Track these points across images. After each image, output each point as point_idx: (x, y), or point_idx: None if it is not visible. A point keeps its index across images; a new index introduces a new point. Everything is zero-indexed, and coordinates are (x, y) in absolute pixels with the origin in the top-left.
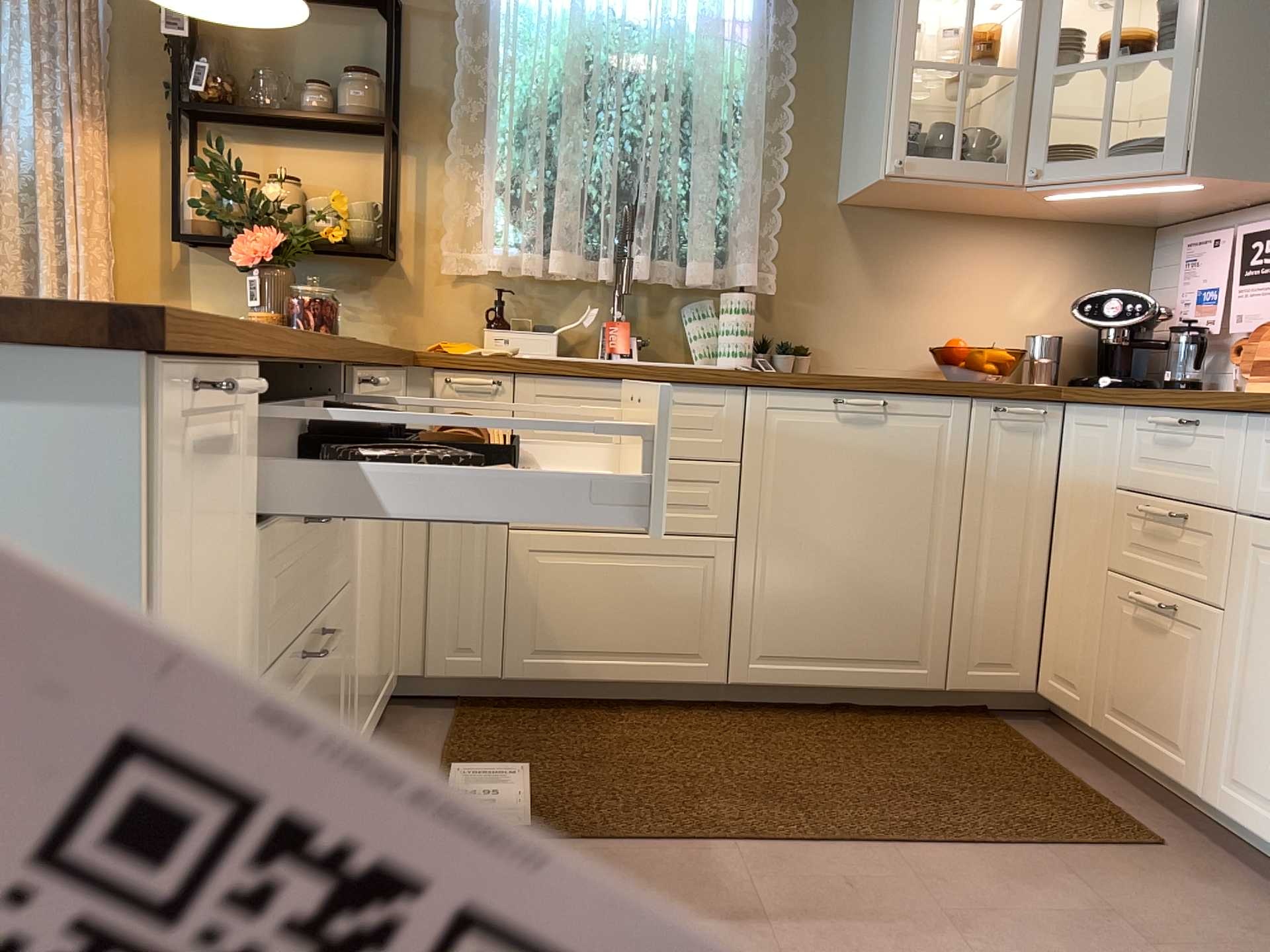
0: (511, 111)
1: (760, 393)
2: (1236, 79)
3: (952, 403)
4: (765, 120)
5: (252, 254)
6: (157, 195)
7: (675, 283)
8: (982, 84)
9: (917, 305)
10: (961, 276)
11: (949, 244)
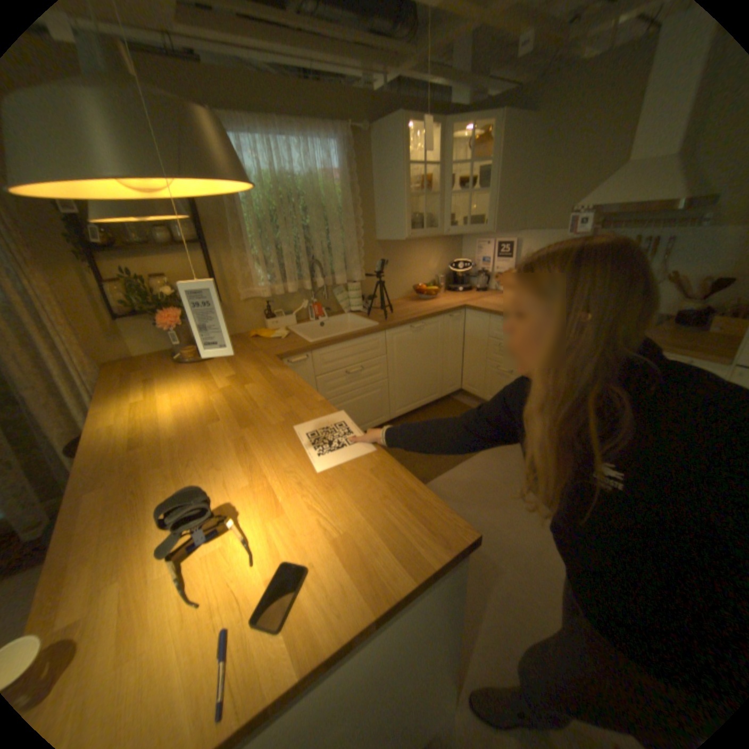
0: (250, 225)
1: (388, 333)
2: (504, 199)
3: (438, 319)
4: (348, 213)
5: (169, 326)
6: (82, 298)
7: (329, 285)
8: (420, 193)
9: (402, 273)
10: (413, 260)
11: (409, 250)
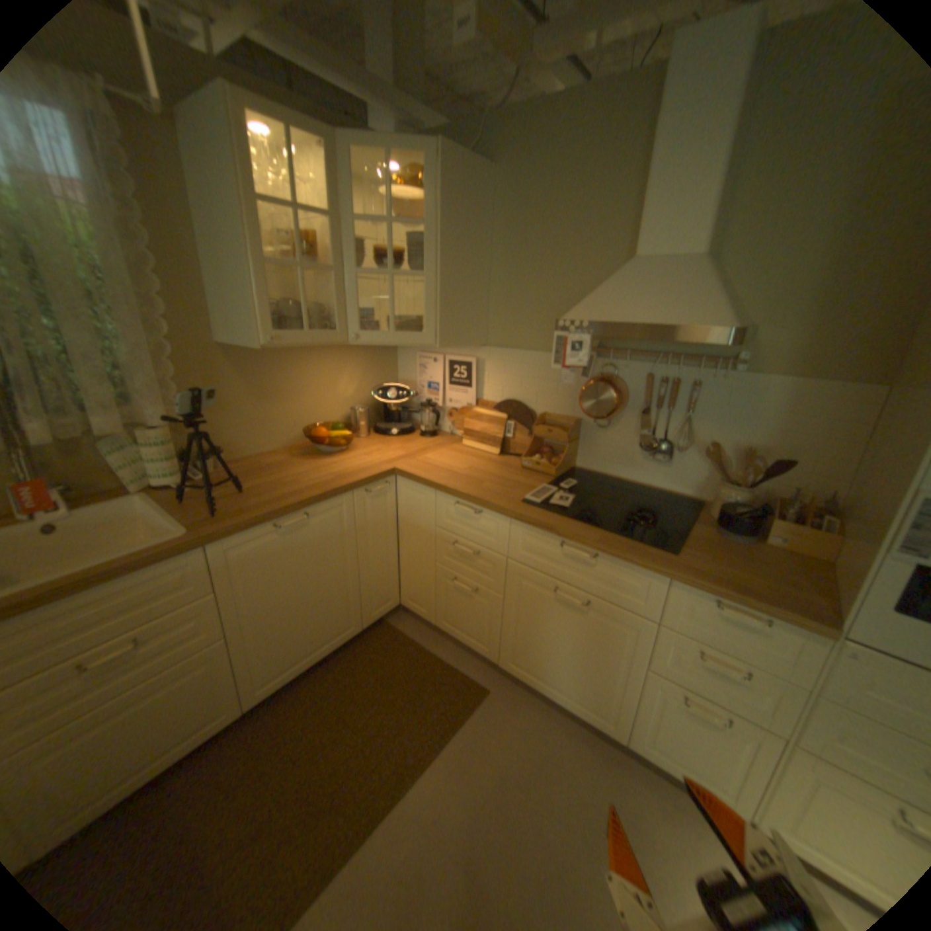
0: None
1: (216, 547)
2: (452, 294)
3: (343, 499)
4: (129, 282)
5: None
6: None
7: (82, 433)
8: (303, 265)
9: (285, 403)
10: (307, 381)
11: (296, 363)
